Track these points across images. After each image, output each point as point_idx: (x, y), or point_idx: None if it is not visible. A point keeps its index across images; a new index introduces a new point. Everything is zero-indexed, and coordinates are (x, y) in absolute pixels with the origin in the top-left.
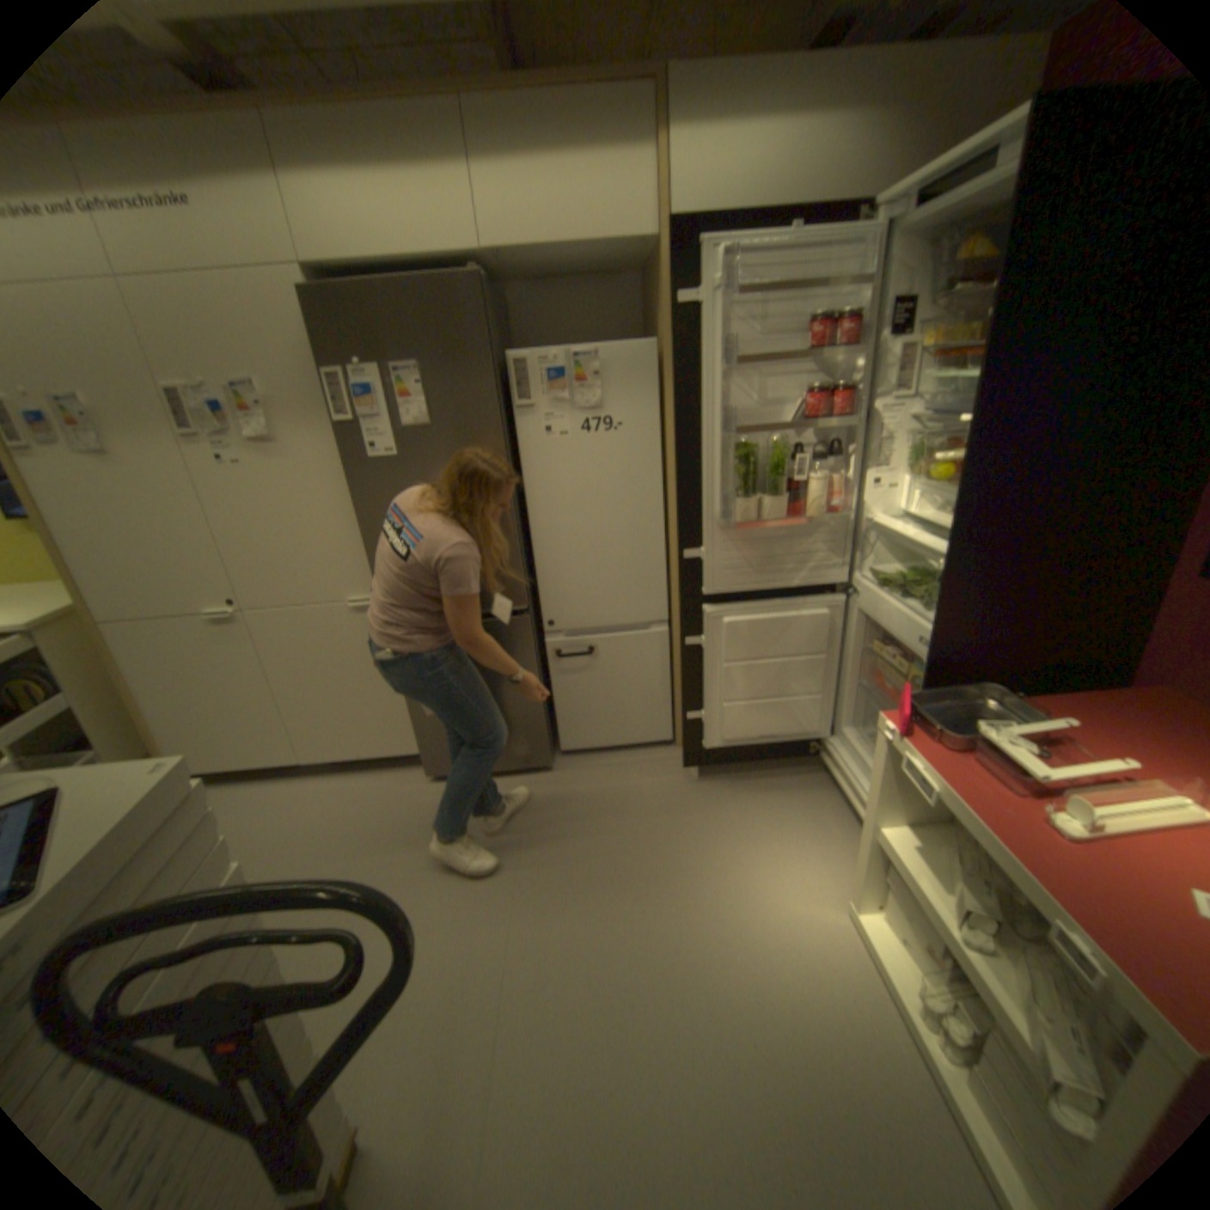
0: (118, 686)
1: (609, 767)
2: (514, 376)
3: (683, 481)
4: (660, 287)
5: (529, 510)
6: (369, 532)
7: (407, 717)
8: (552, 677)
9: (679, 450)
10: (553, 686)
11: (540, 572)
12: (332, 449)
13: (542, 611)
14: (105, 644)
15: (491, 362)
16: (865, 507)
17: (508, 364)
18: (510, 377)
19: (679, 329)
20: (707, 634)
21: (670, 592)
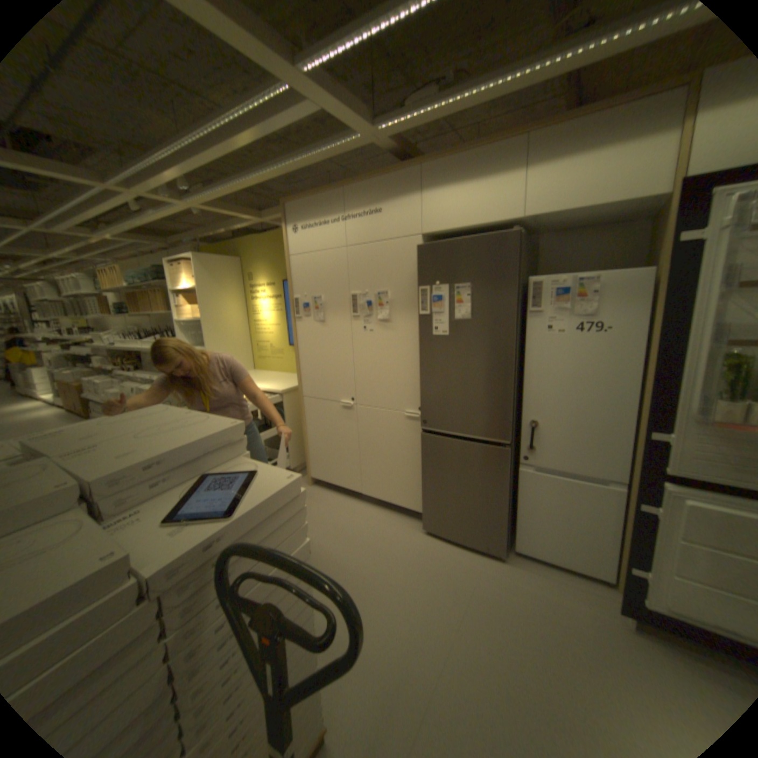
0: (303, 427)
1: (552, 581)
2: (531, 292)
3: (663, 376)
4: (666, 228)
5: (525, 378)
6: (423, 376)
7: (421, 488)
8: (519, 496)
9: (663, 351)
10: (518, 503)
11: (524, 421)
12: (415, 328)
13: (521, 448)
14: (303, 406)
15: (517, 283)
16: None
17: (529, 284)
18: (529, 292)
19: (680, 259)
20: (667, 509)
21: (635, 462)
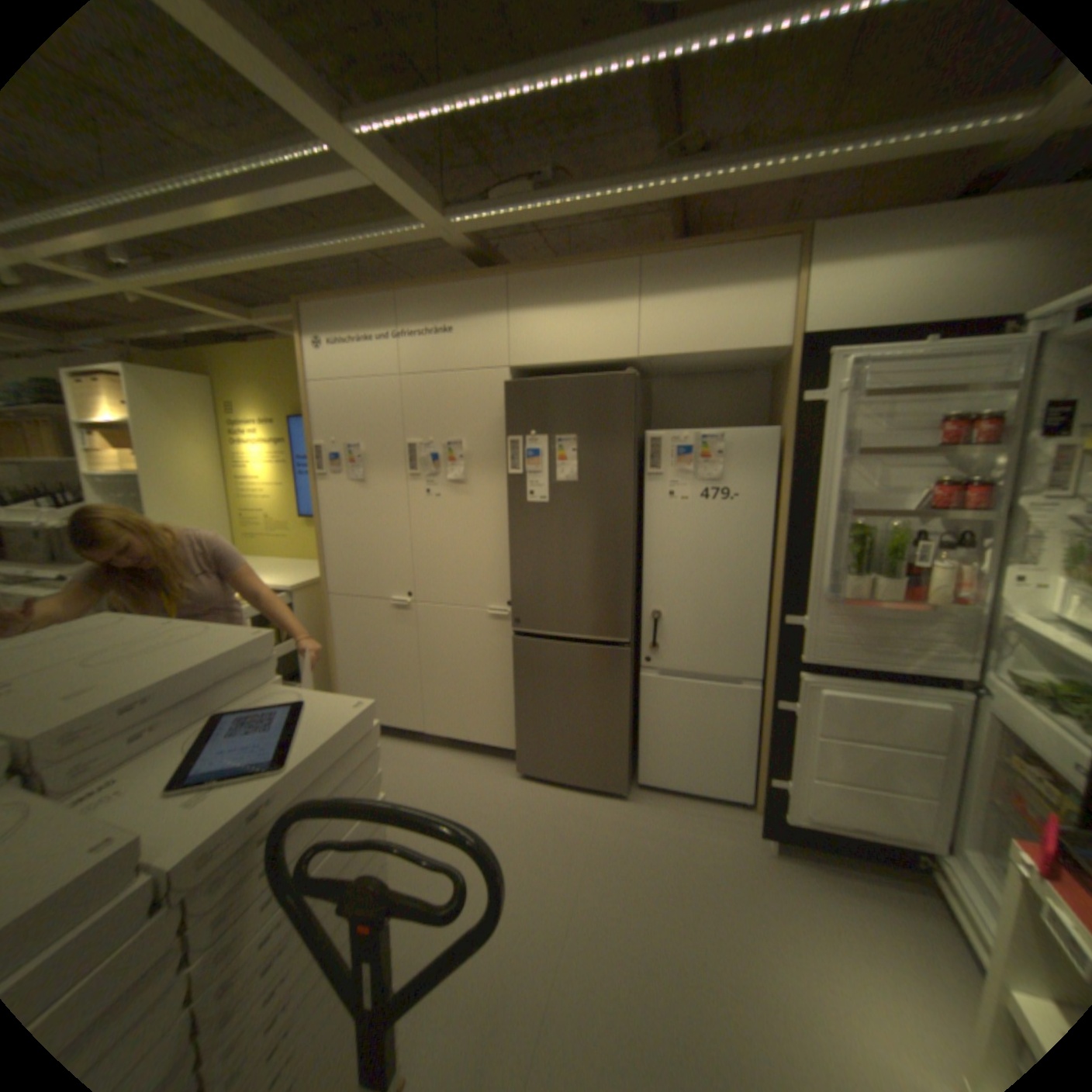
0: (326, 641)
1: (682, 814)
2: (648, 450)
3: (792, 551)
4: (788, 385)
5: (643, 557)
6: (514, 558)
7: (511, 715)
8: (640, 709)
9: (791, 523)
10: (639, 718)
11: (644, 612)
12: (501, 493)
13: (640, 647)
14: (327, 609)
15: (632, 438)
16: (1004, 604)
17: (645, 440)
18: (645, 450)
19: (803, 420)
20: (803, 703)
21: (768, 653)
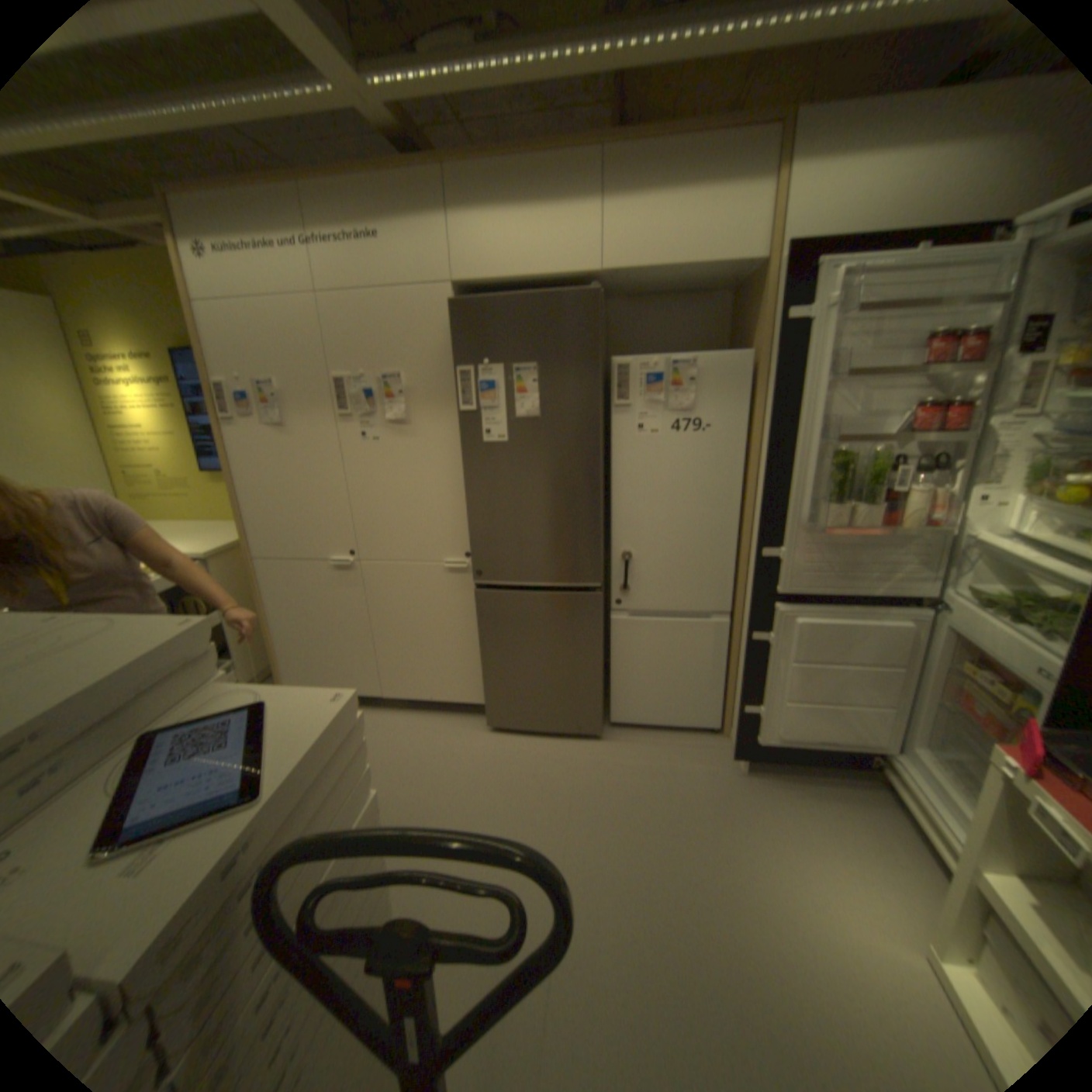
0: (259, 609)
1: (656, 745)
2: (616, 377)
3: (768, 481)
4: (763, 302)
5: (611, 496)
6: (474, 504)
7: (478, 668)
8: (612, 650)
9: (765, 452)
10: (611, 659)
11: (614, 553)
12: (453, 432)
13: (610, 588)
14: (255, 573)
15: (601, 364)
16: (968, 522)
17: (612, 367)
18: (612, 378)
19: (782, 341)
20: (779, 631)
21: (737, 585)
